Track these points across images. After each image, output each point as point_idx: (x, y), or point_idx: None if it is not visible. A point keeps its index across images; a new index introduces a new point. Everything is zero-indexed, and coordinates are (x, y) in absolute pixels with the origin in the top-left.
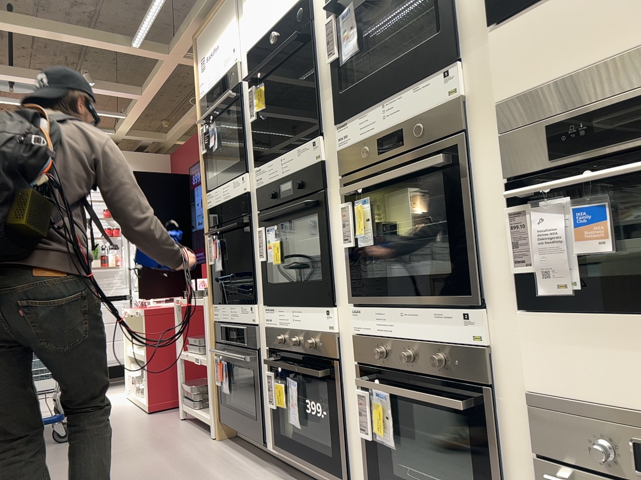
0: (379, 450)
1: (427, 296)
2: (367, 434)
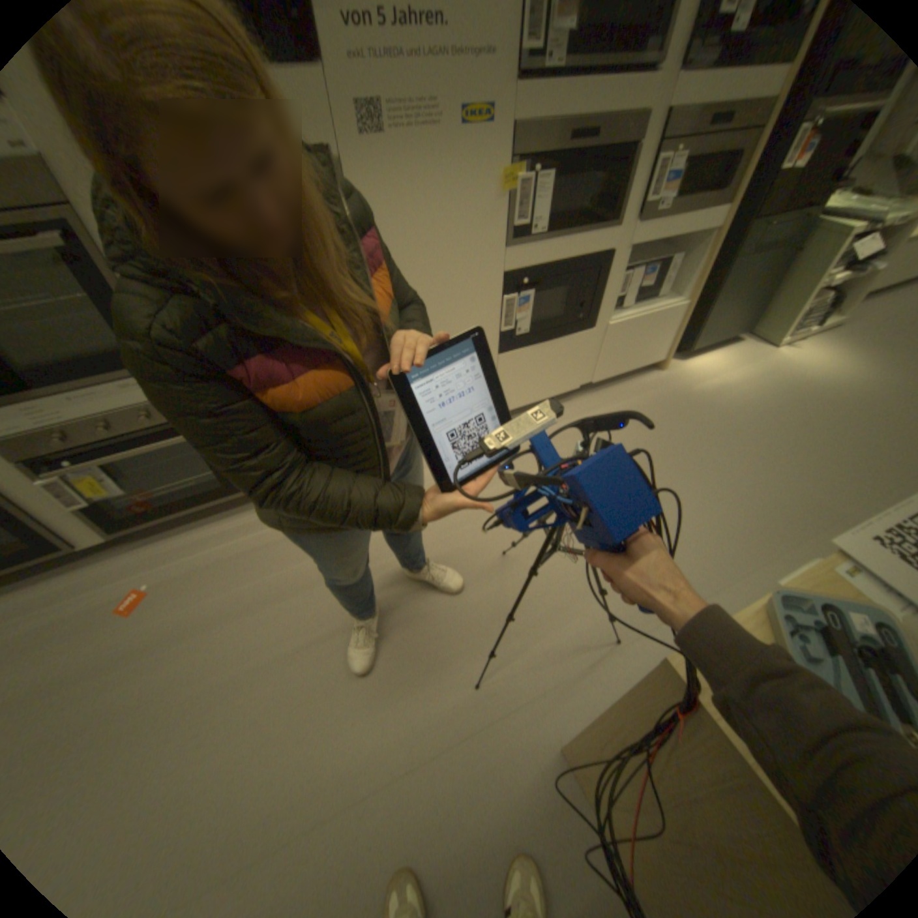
0: (98, 506)
1: (99, 376)
2: (77, 505)
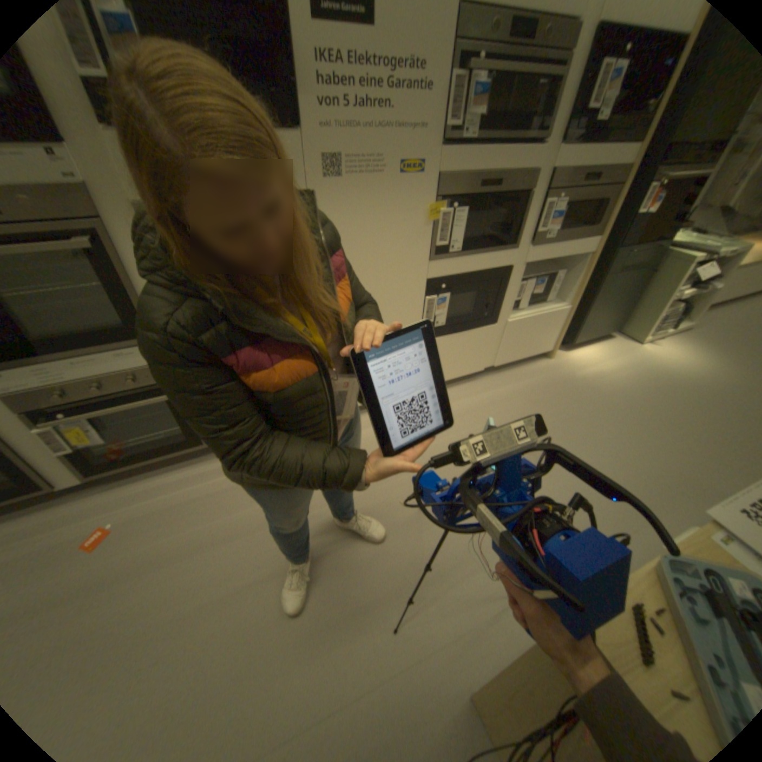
0: (81, 453)
1: (100, 346)
2: (64, 451)
